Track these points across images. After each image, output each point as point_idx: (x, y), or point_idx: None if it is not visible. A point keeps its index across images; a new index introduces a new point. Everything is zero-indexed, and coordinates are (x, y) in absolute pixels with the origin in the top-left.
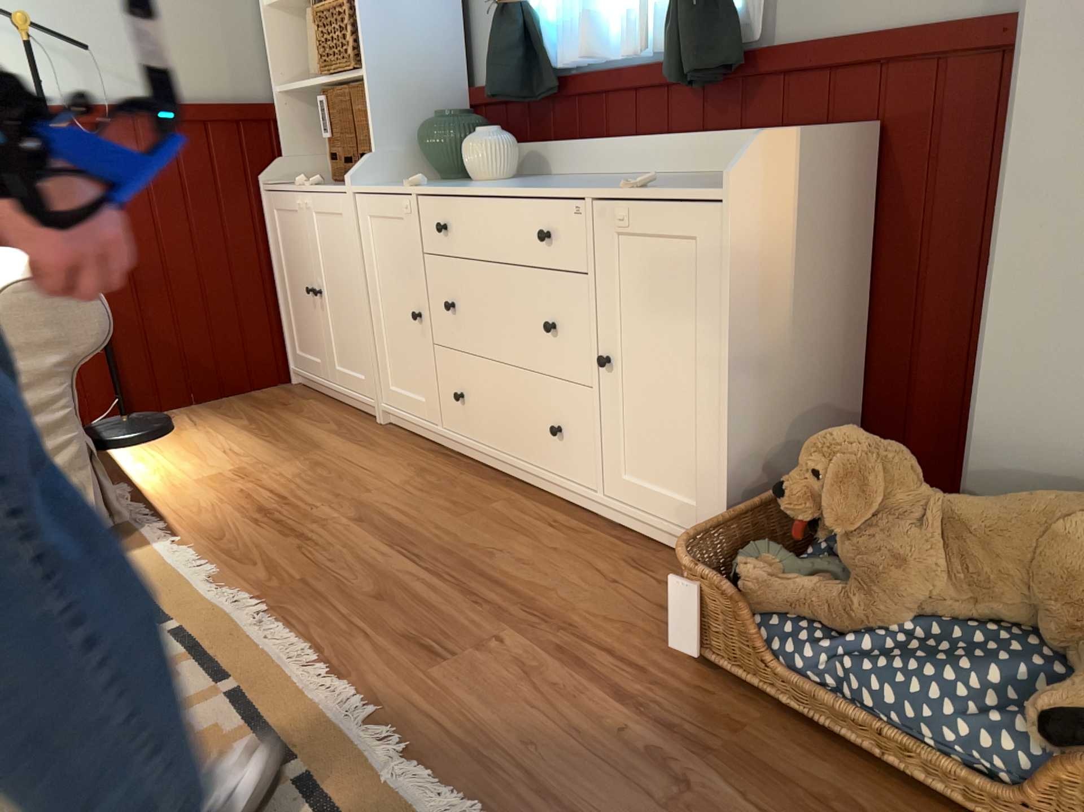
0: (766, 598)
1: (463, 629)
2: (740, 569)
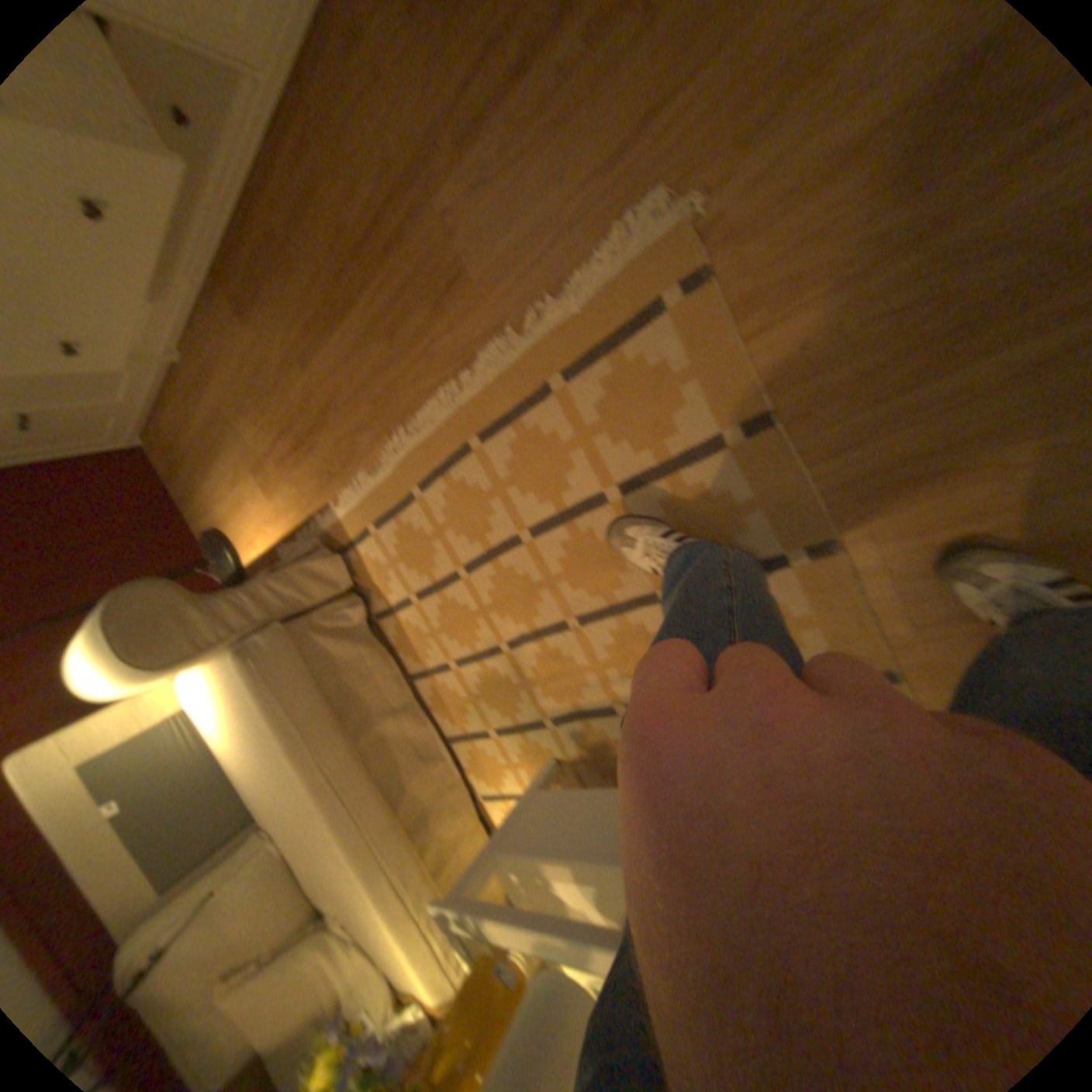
0: None
1: (429, 249)
2: None
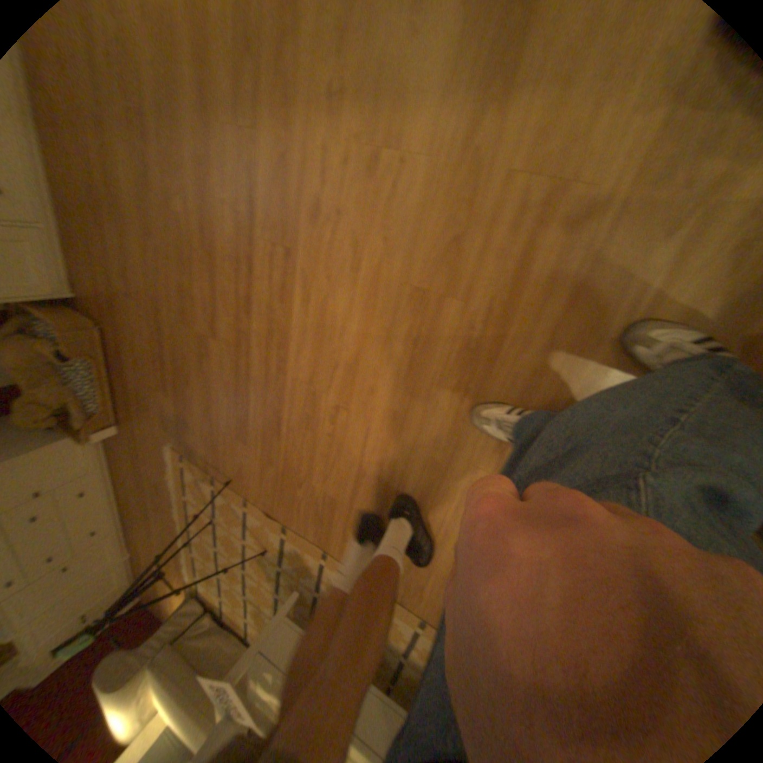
0: (75, 419)
1: (141, 483)
2: (70, 428)
